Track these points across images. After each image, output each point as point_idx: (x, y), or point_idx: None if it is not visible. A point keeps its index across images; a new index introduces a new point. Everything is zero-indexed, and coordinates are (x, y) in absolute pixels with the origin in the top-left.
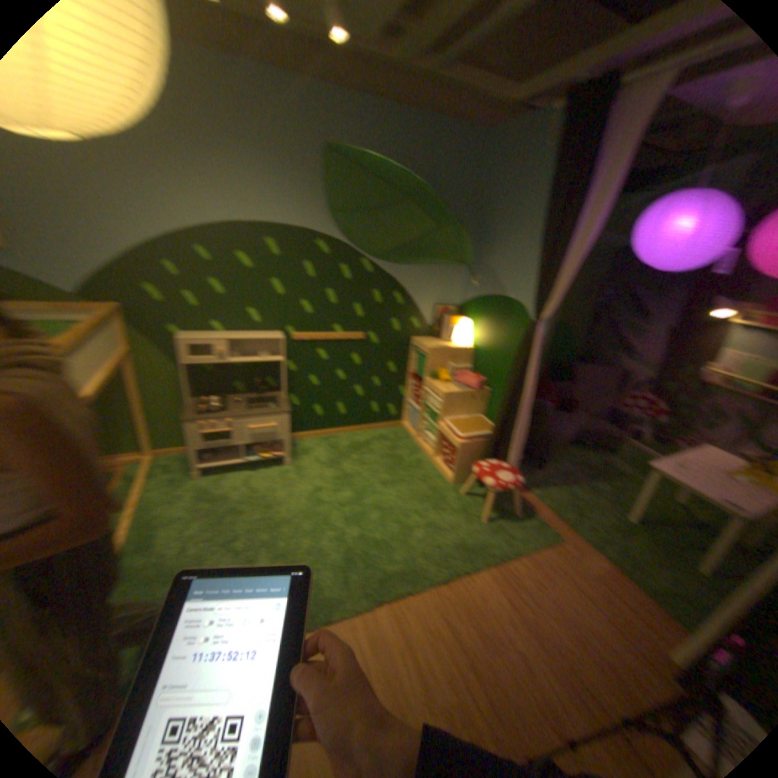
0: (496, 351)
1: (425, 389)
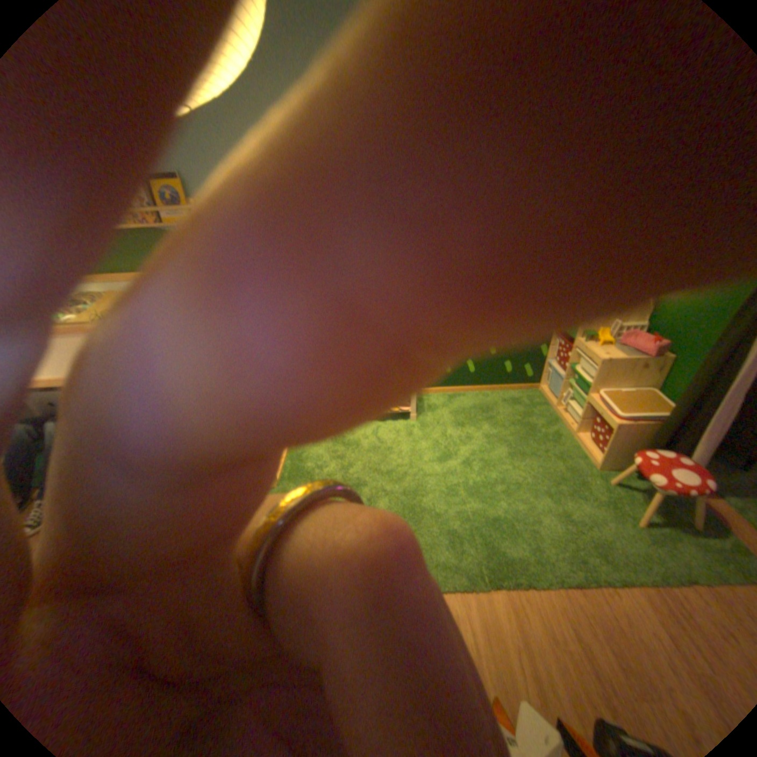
0: (693, 304)
1: (574, 350)
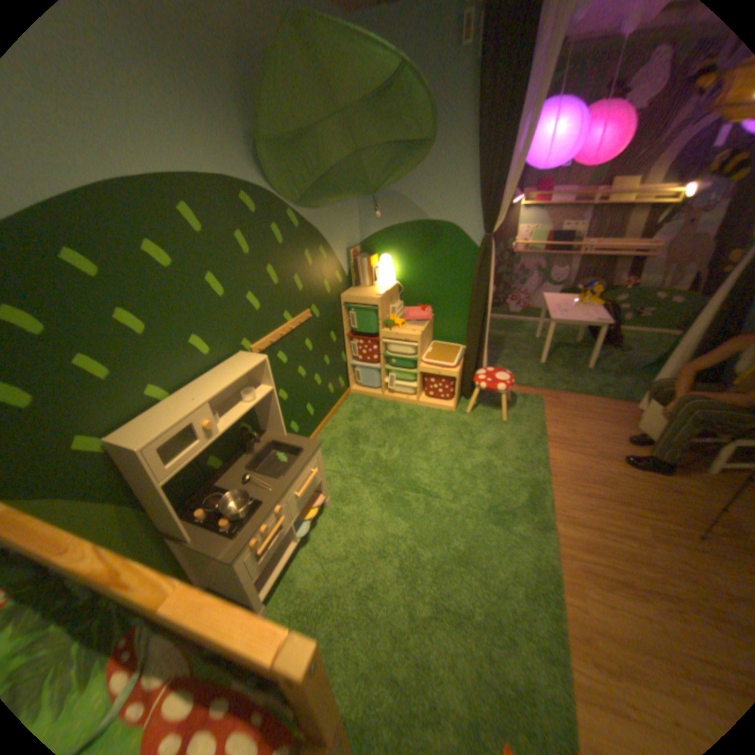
0: (427, 277)
1: (382, 342)
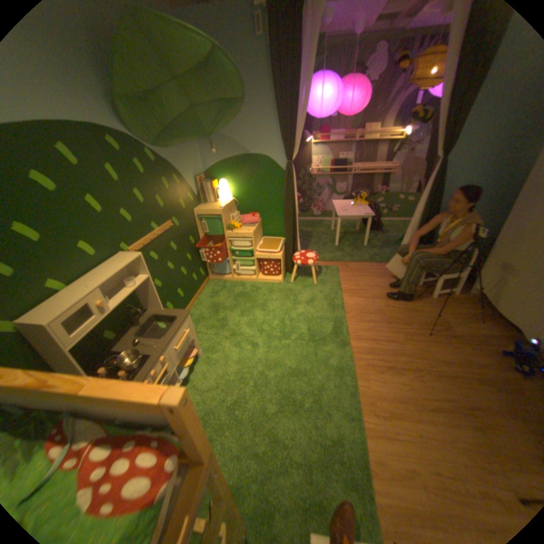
0: (253, 193)
1: (227, 240)
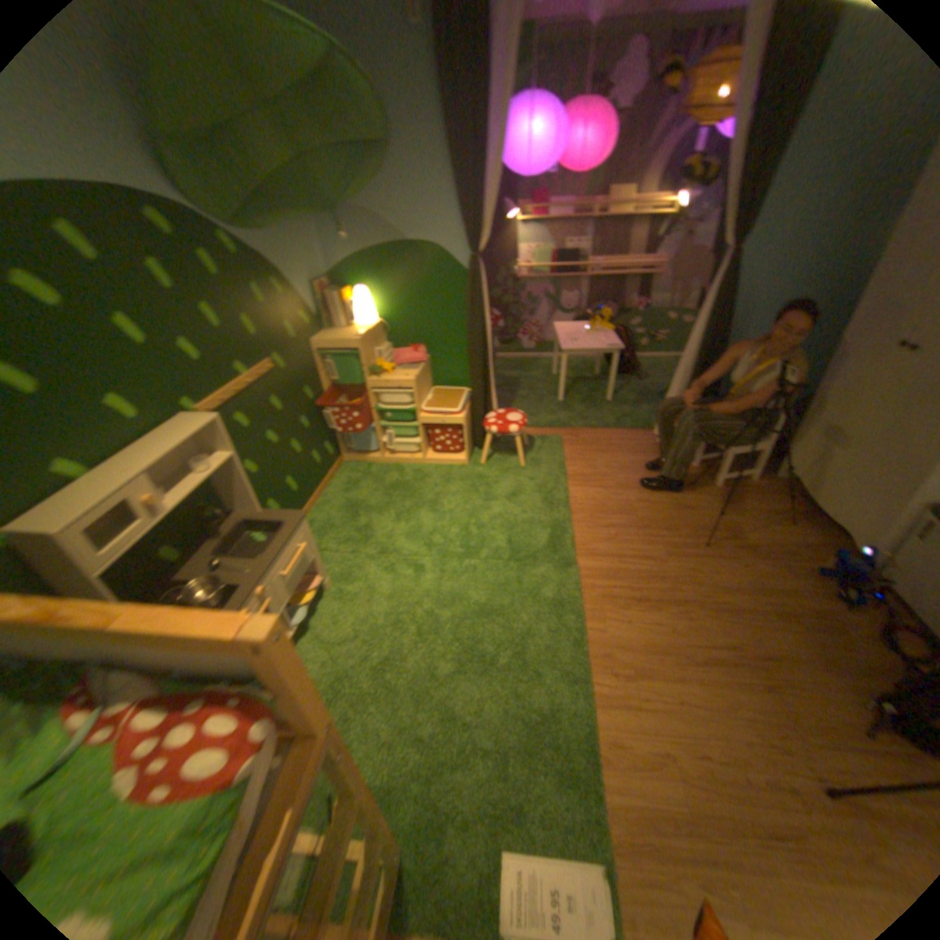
0: (414, 311)
1: (370, 393)
